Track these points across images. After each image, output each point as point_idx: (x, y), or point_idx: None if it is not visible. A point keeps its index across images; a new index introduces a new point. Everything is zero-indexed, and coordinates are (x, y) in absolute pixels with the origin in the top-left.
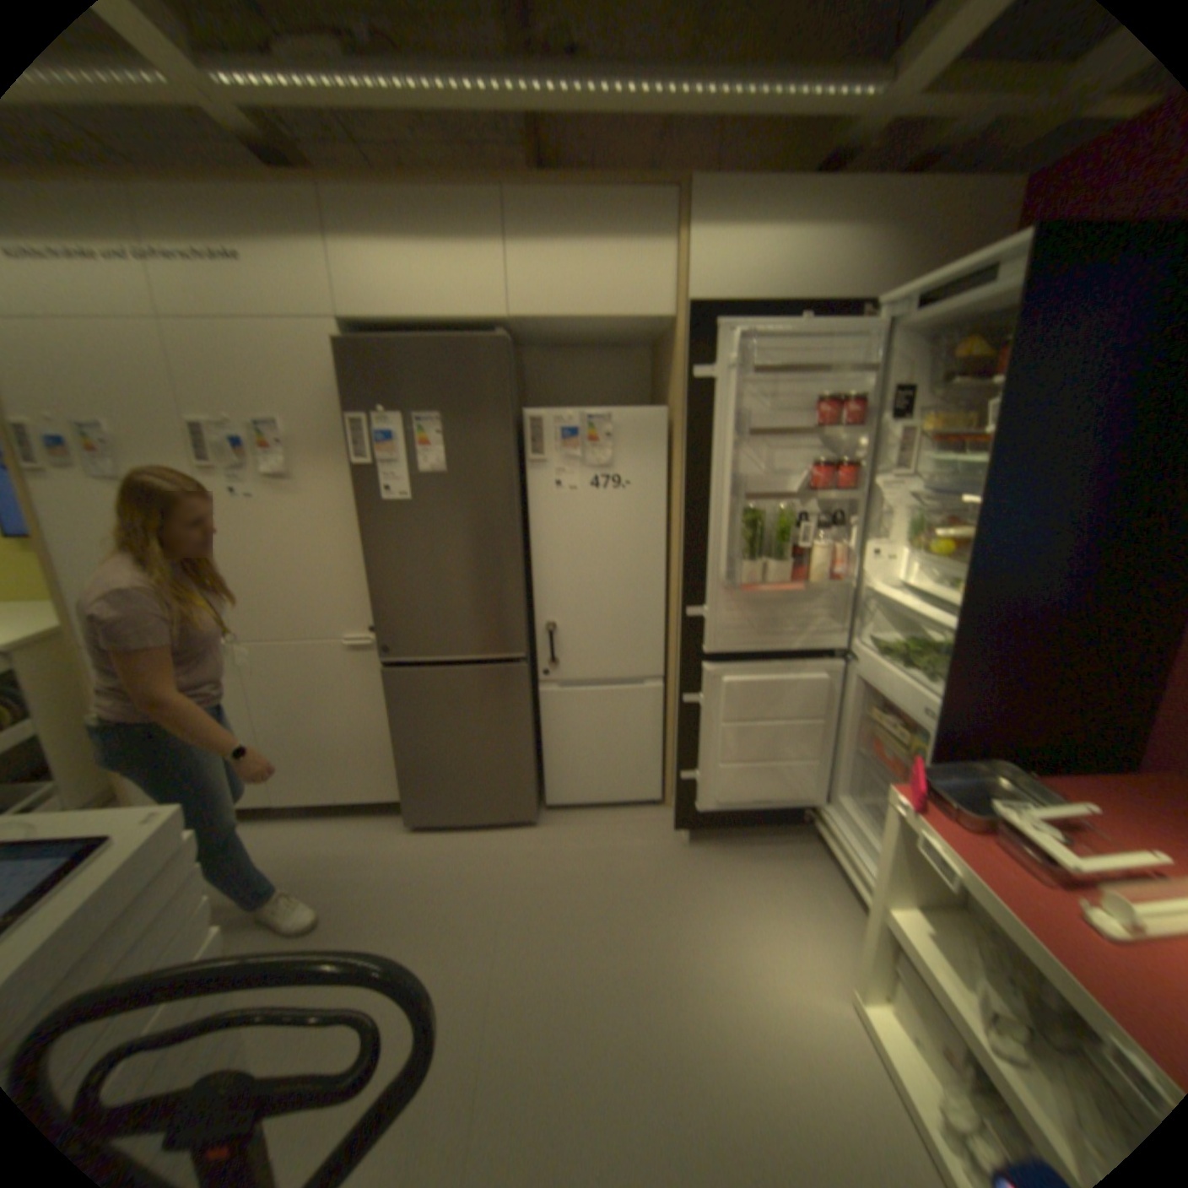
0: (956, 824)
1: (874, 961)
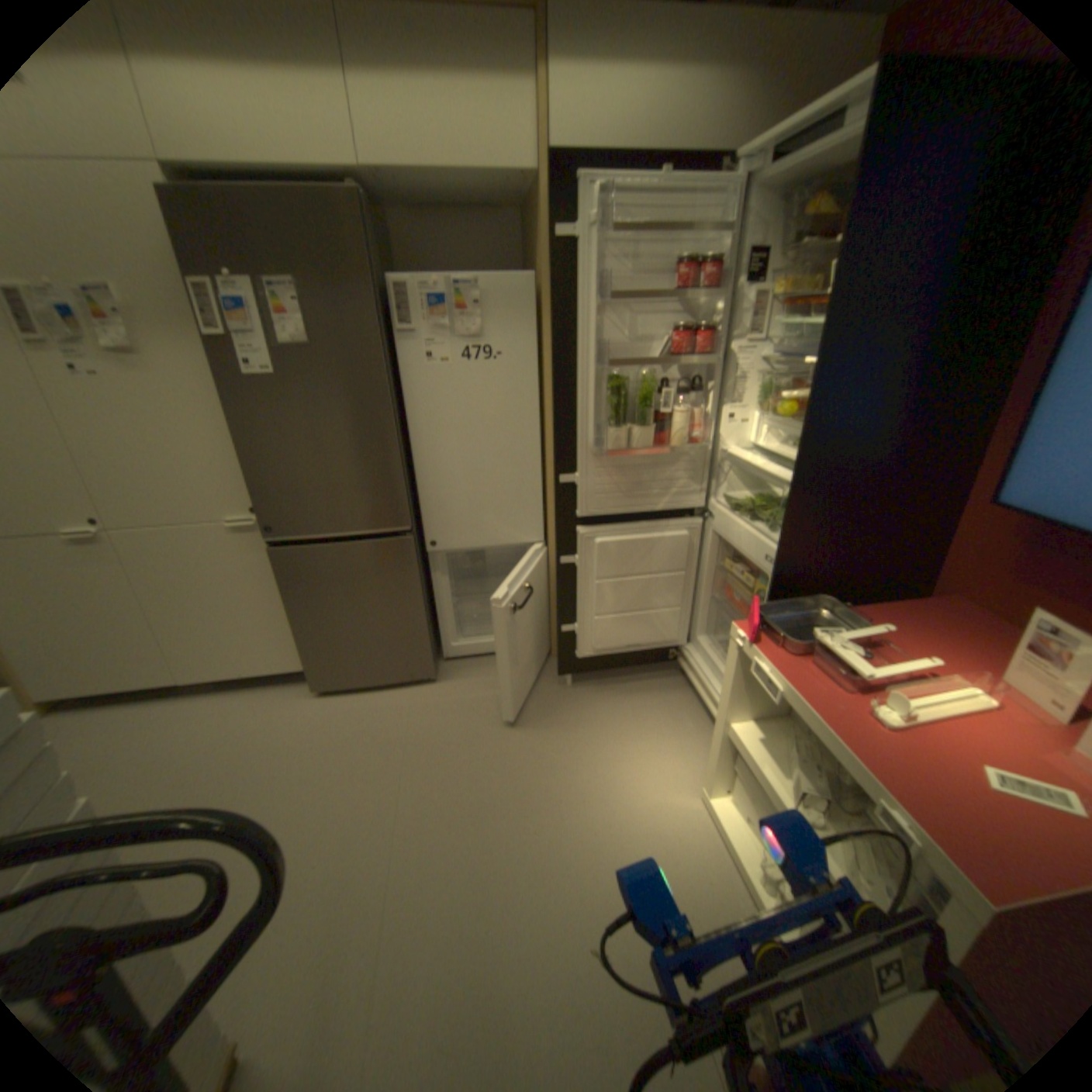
0: (781, 648)
1: (716, 762)
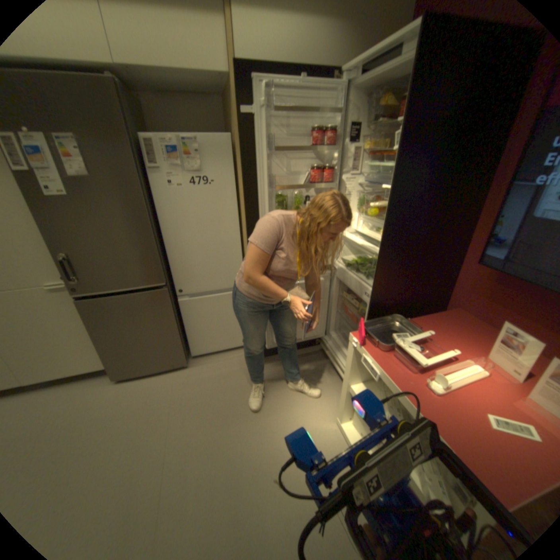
0: (376, 347)
1: (343, 405)
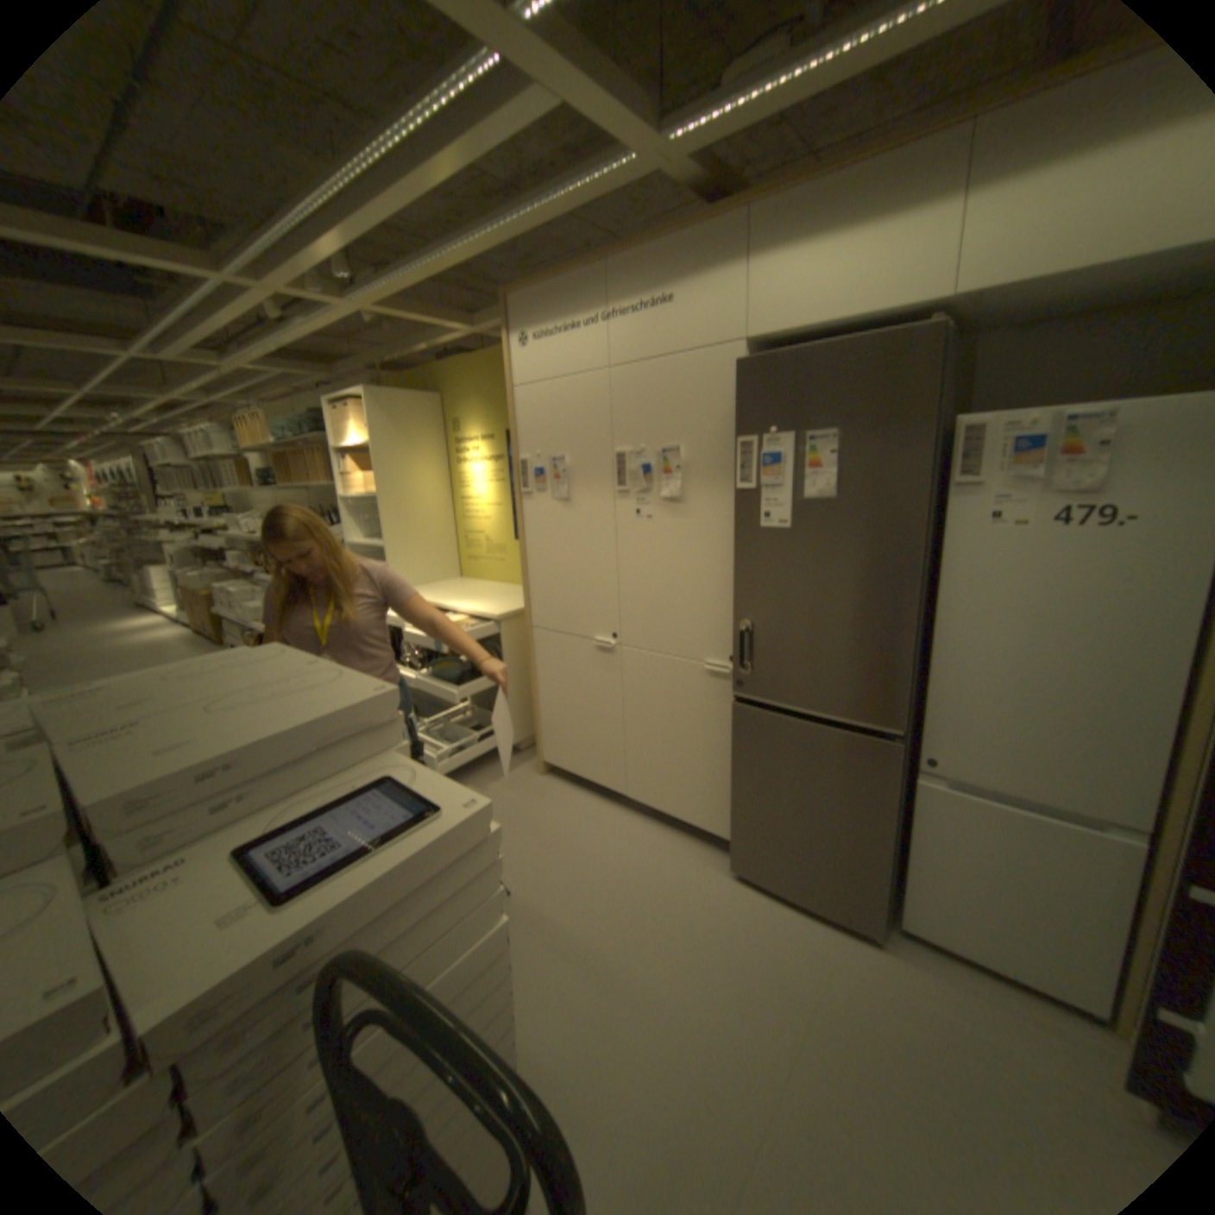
0: None
1: None
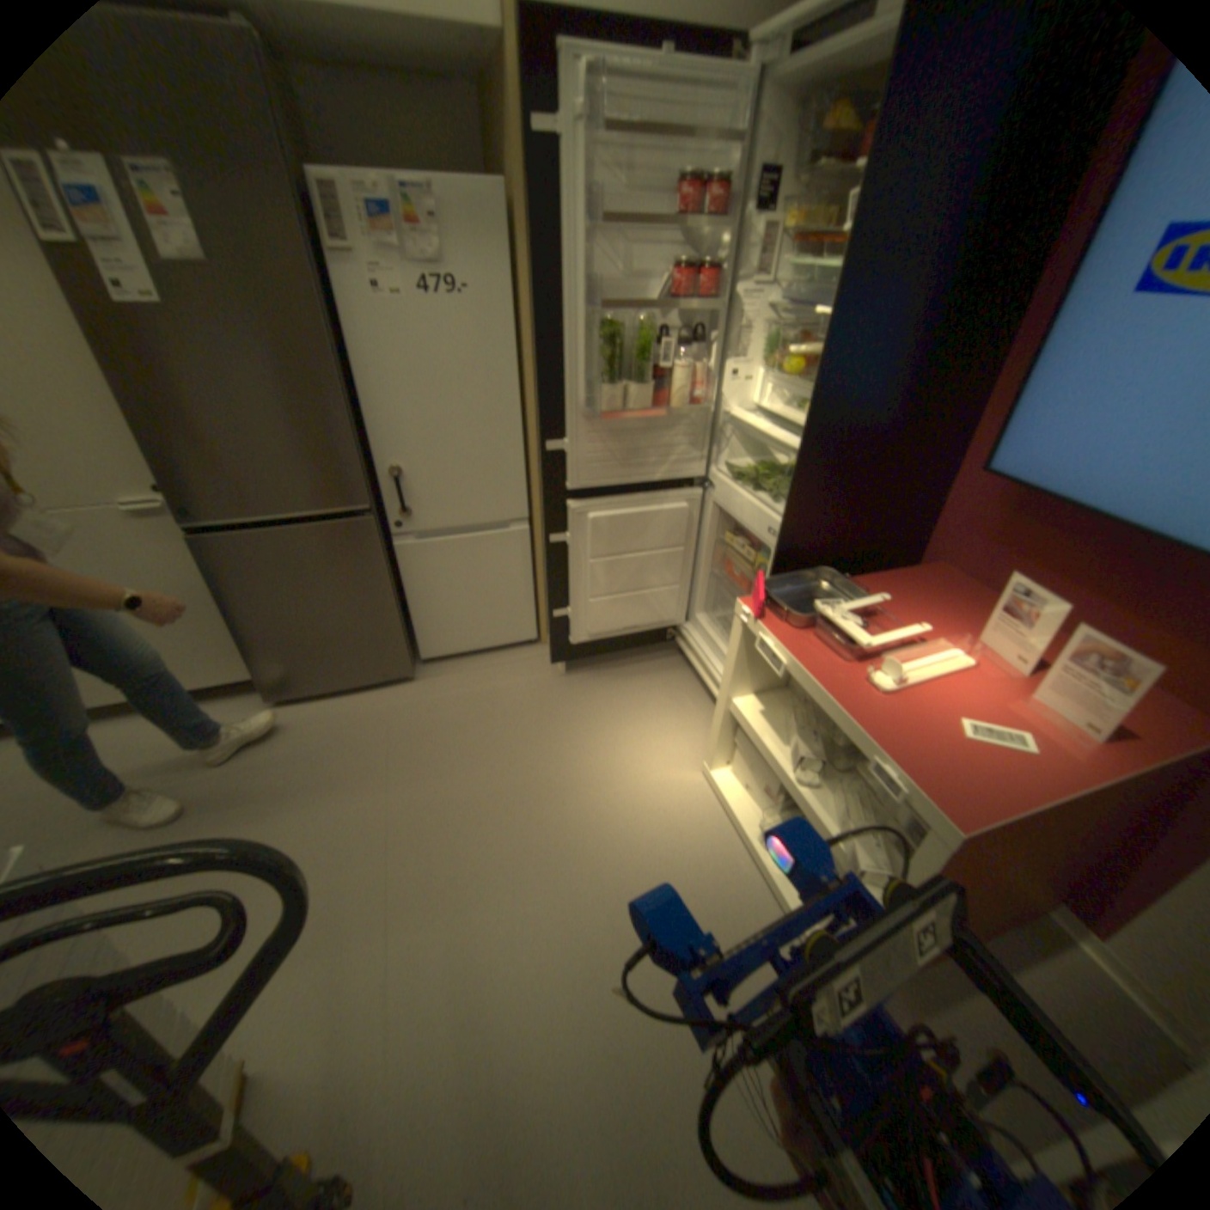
0: (785, 622)
1: (718, 737)
